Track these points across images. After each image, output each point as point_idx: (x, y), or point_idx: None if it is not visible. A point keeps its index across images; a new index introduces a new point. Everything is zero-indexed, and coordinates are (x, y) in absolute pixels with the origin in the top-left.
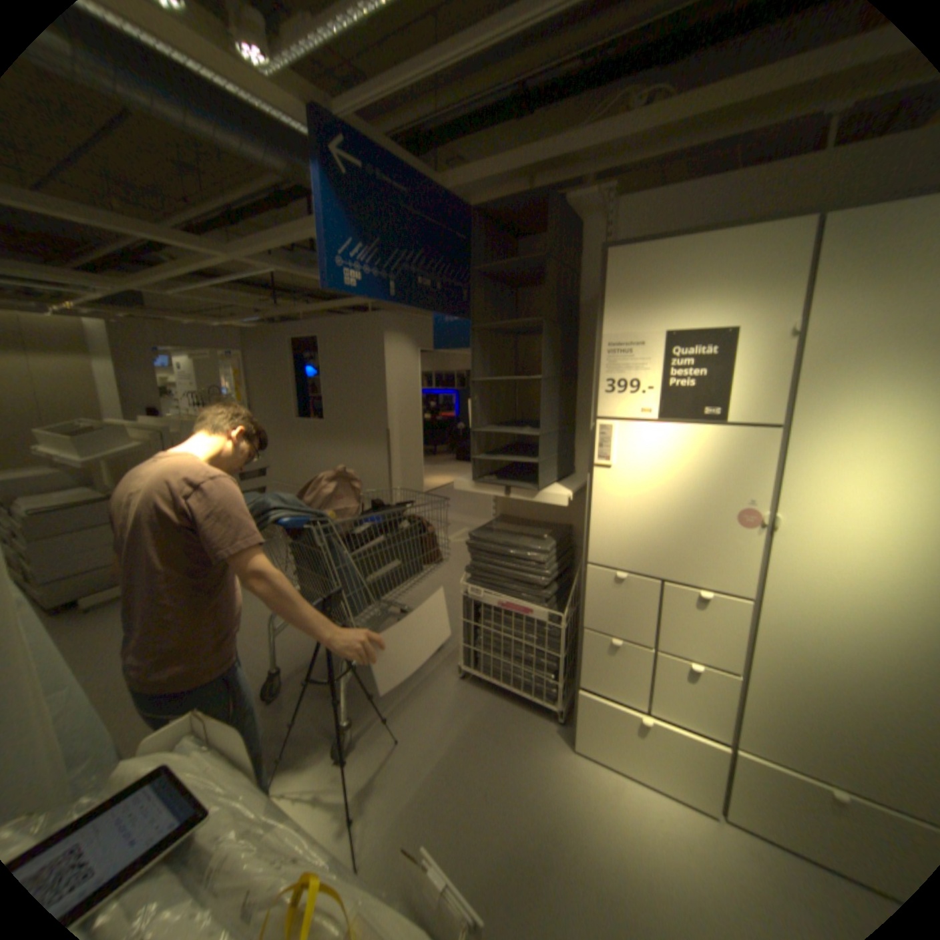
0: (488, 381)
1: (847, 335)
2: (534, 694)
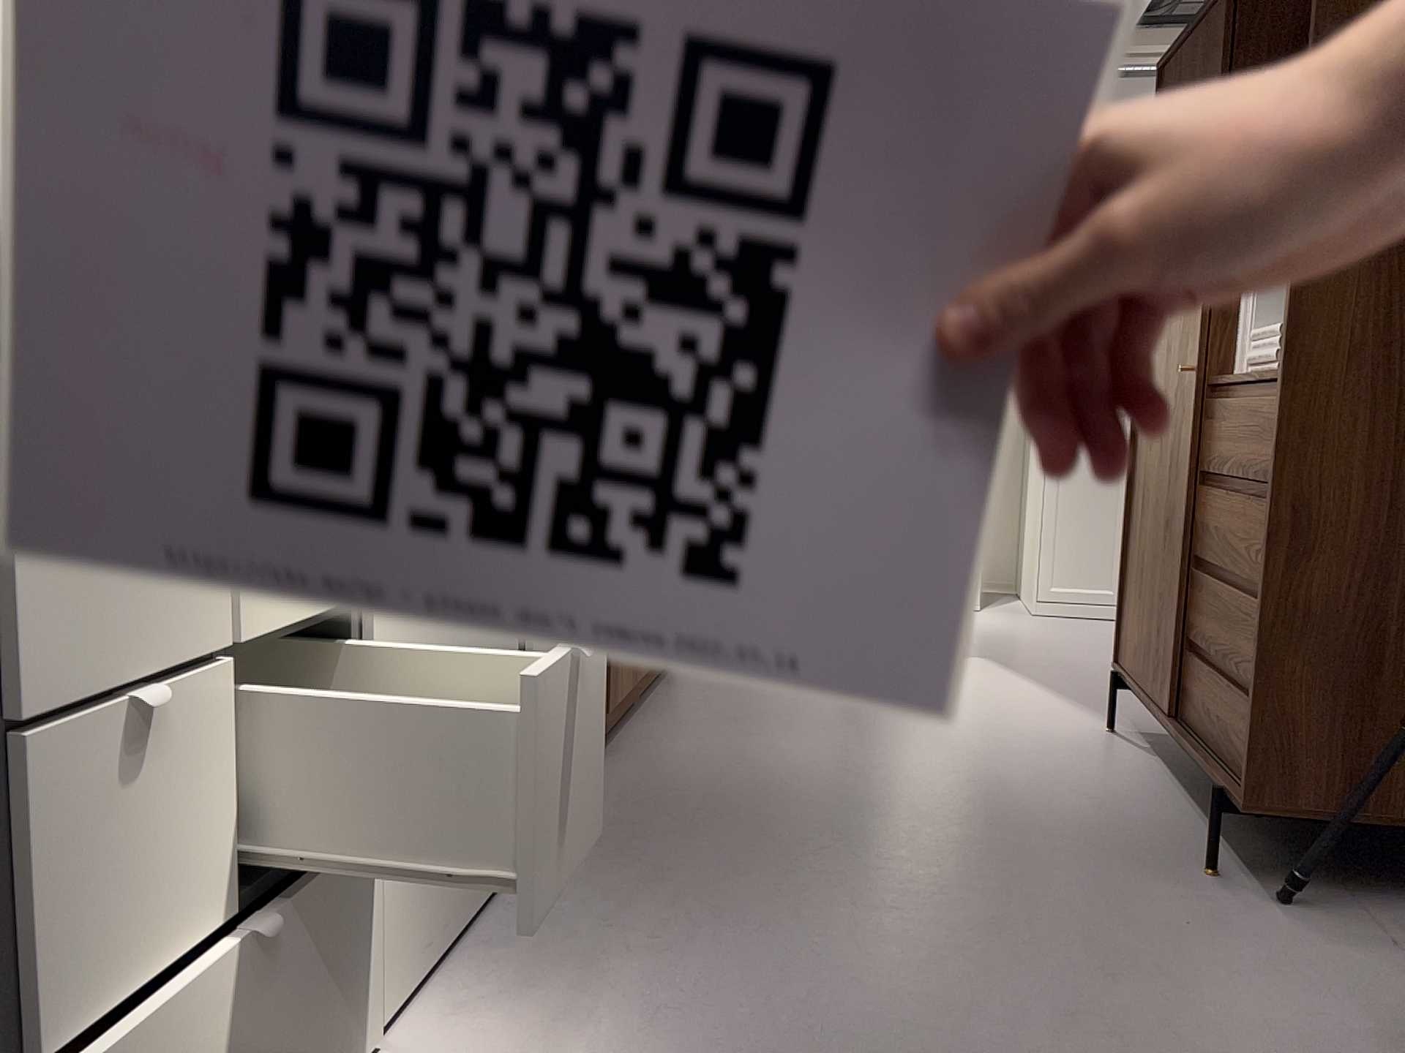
0: None
1: None
2: None
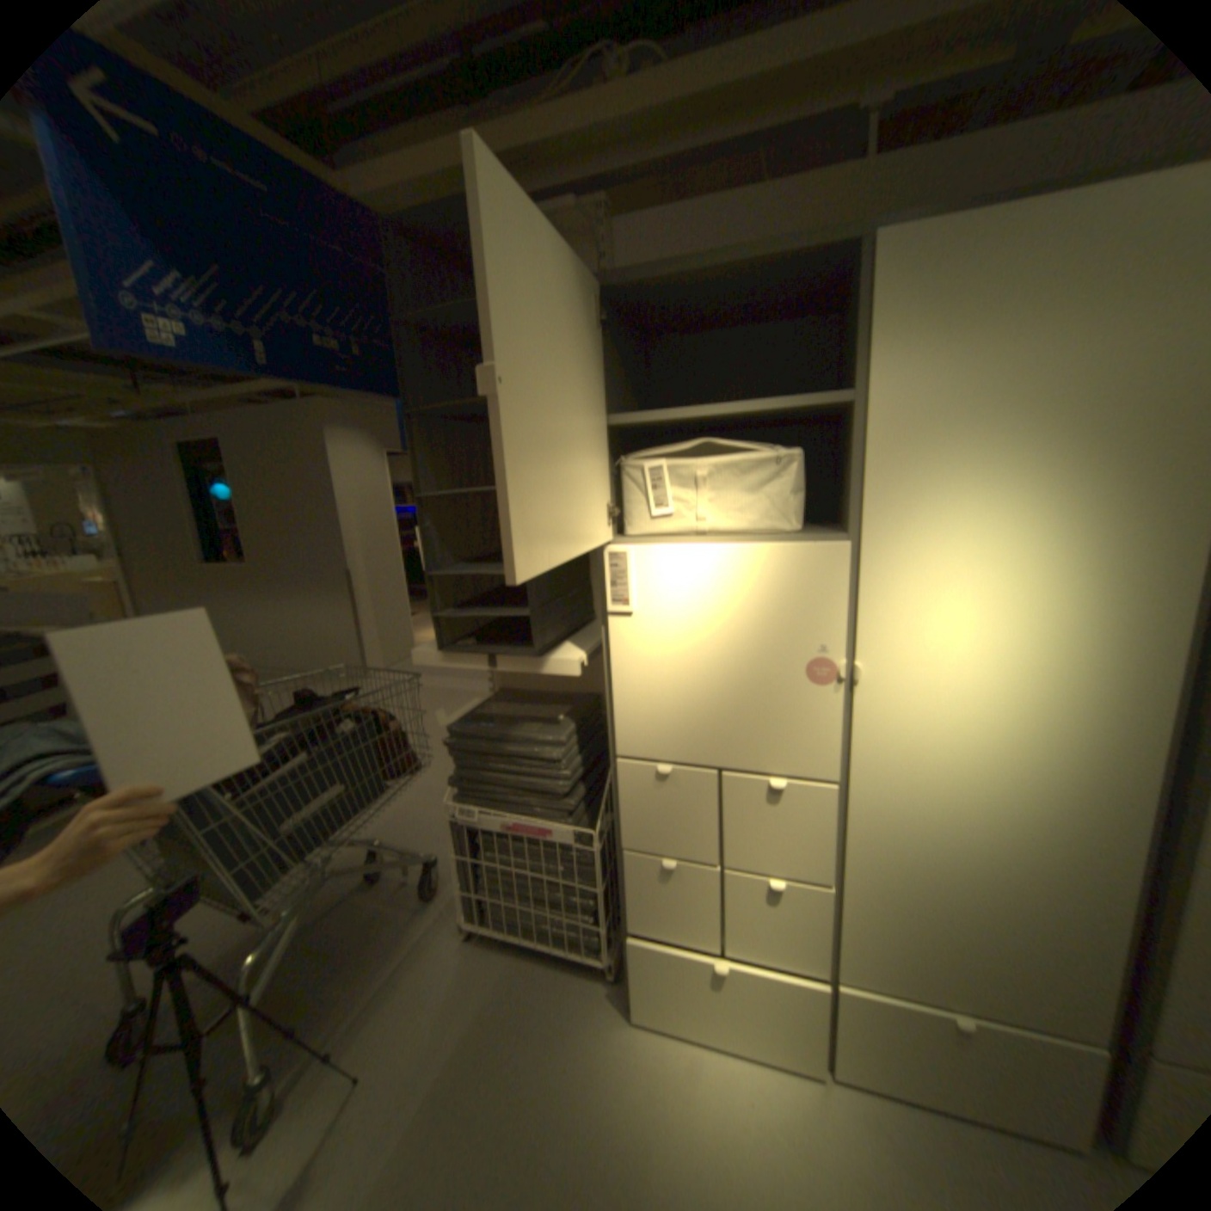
0: (447, 497)
1: (917, 405)
2: (567, 949)
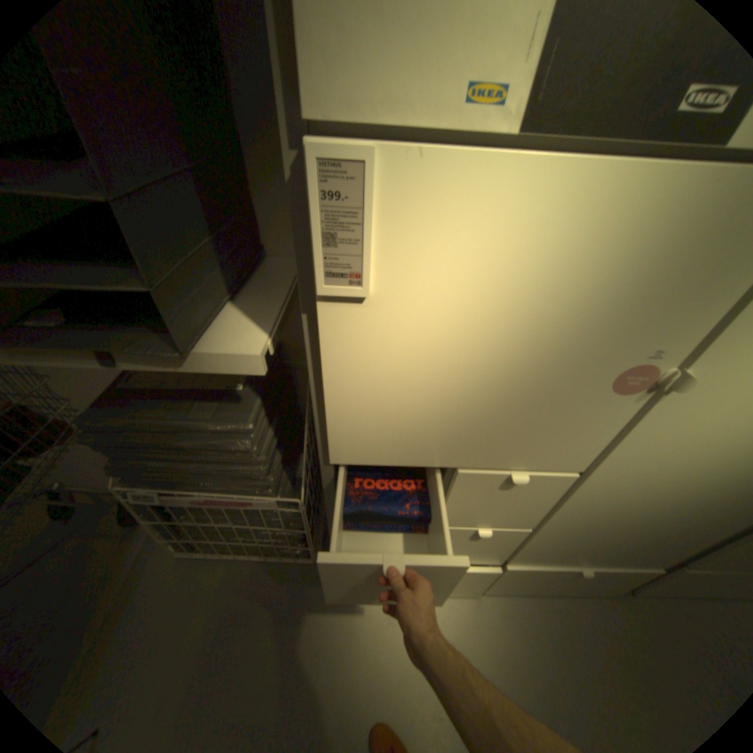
0: None
1: None
2: (279, 557)
